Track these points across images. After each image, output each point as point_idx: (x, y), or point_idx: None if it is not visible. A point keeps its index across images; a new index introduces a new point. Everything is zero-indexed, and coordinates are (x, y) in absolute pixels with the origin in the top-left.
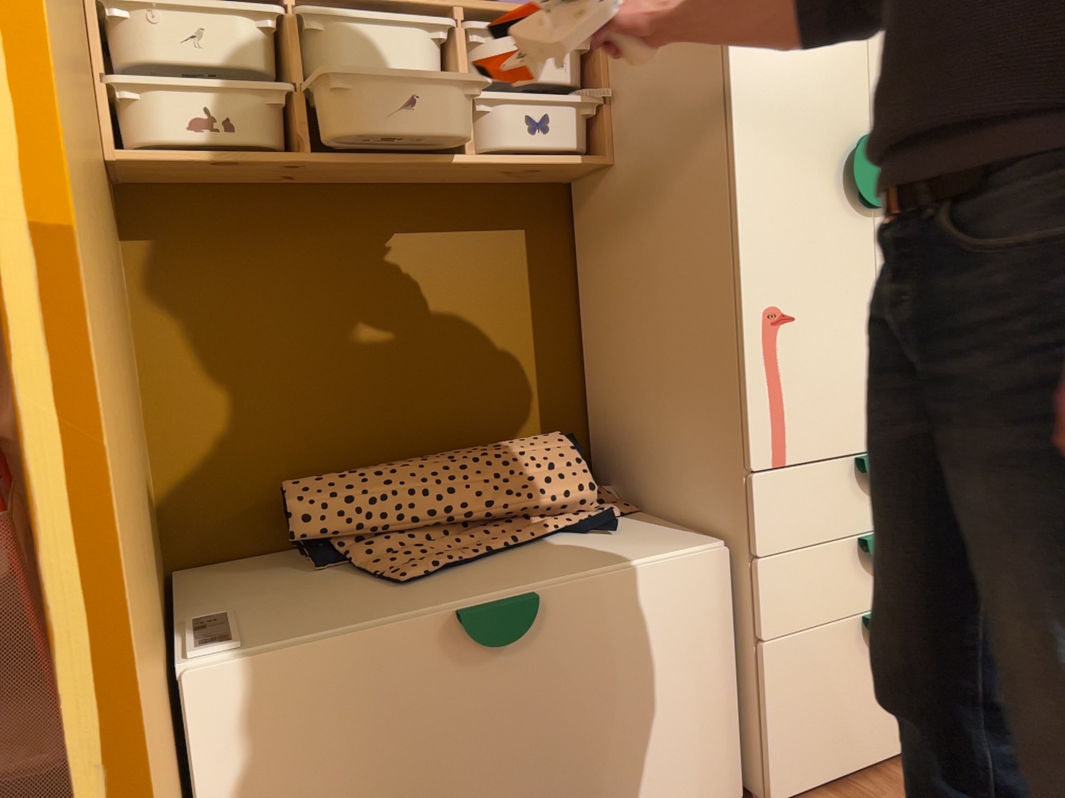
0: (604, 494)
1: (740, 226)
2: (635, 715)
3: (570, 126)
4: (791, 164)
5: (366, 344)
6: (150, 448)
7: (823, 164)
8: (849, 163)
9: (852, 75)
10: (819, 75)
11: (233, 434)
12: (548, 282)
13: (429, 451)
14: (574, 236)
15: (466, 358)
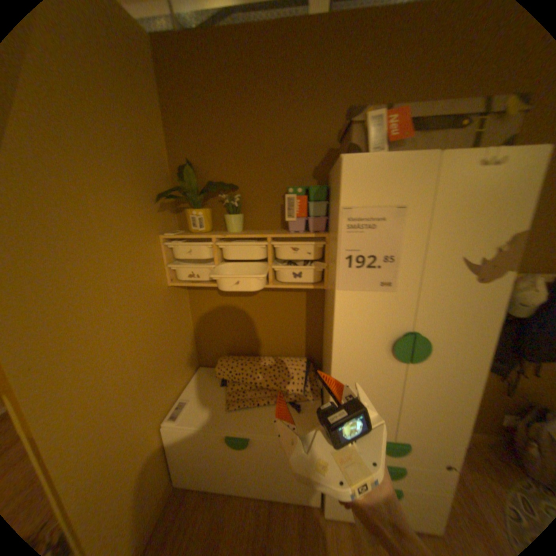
0: (313, 386)
1: (333, 359)
2: (281, 475)
3: (310, 276)
4: (362, 340)
5: (250, 321)
6: (194, 338)
7: (381, 342)
8: (394, 344)
9: (405, 308)
10: (385, 307)
11: (214, 339)
12: (312, 310)
13: (267, 352)
14: (324, 297)
15: (281, 329)
